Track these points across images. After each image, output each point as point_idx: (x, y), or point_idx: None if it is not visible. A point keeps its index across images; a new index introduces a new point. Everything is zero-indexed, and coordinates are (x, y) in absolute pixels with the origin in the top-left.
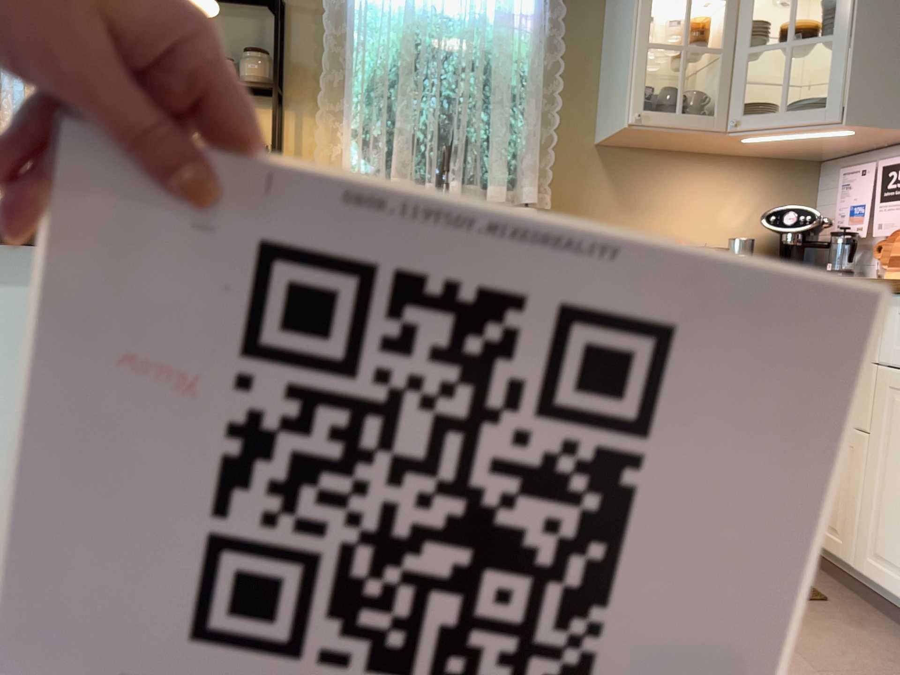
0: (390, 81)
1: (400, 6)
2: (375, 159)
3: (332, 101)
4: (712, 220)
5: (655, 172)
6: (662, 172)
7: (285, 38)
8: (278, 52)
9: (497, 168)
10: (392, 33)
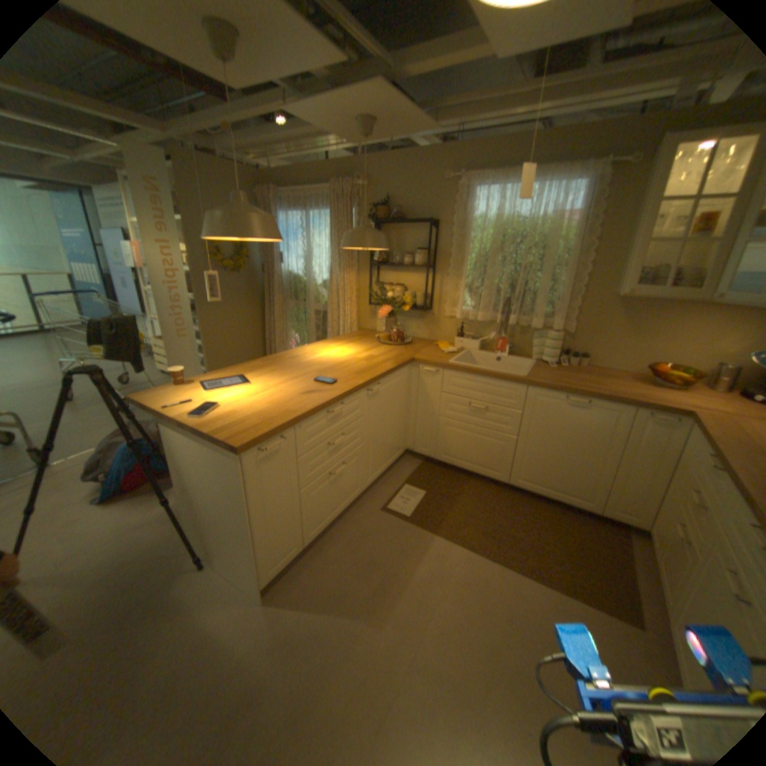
0: (486, 258)
1: (495, 215)
2: (472, 302)
3: (456, 270)
4: (710, 347)
5: (664, 311)
6: (670, 312)
7: (437, 238)
8: (429, 250)
9: (539, 310)
10: (491, 231)
